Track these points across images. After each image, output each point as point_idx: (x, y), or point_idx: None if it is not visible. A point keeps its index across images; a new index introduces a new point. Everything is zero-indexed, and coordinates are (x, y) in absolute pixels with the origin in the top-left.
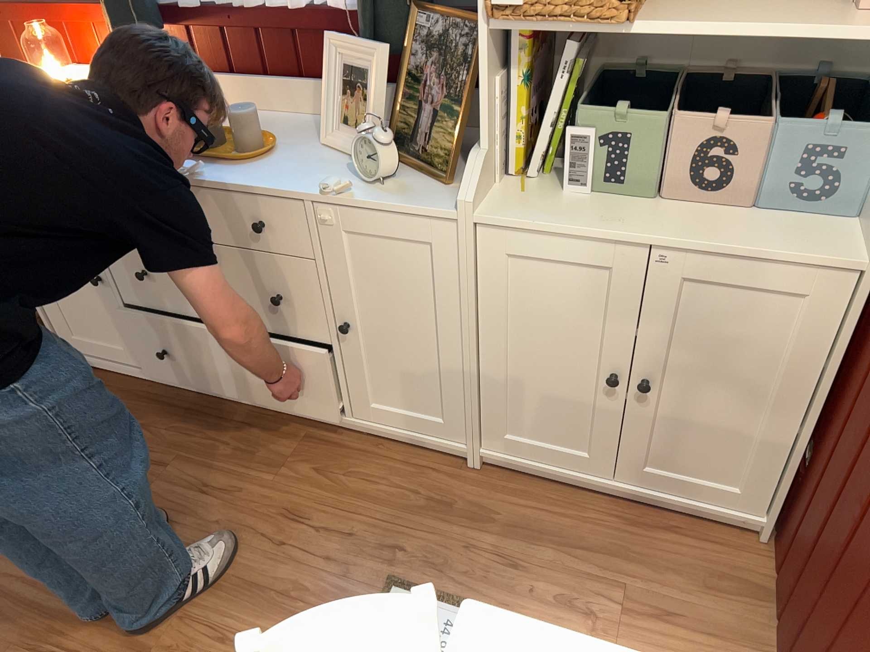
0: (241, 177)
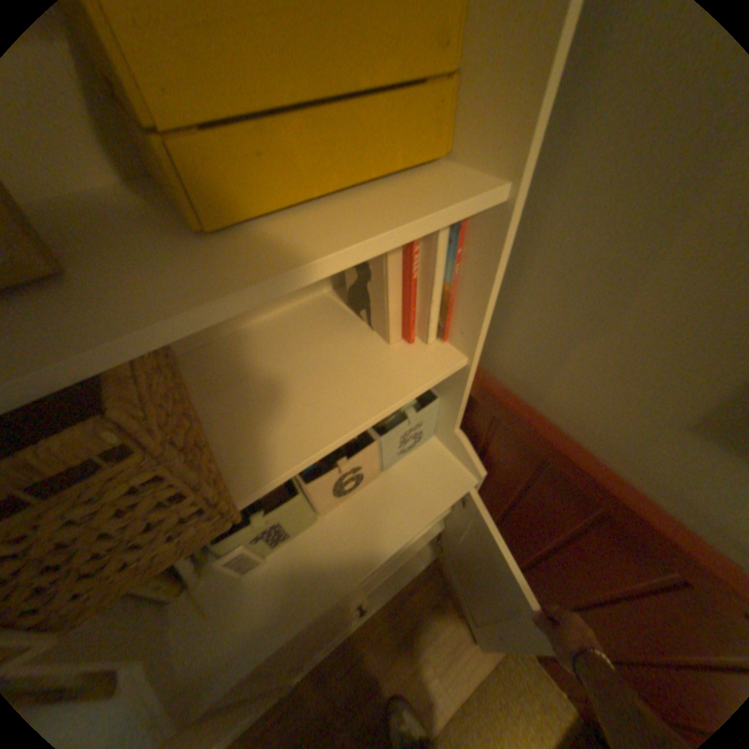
0: None
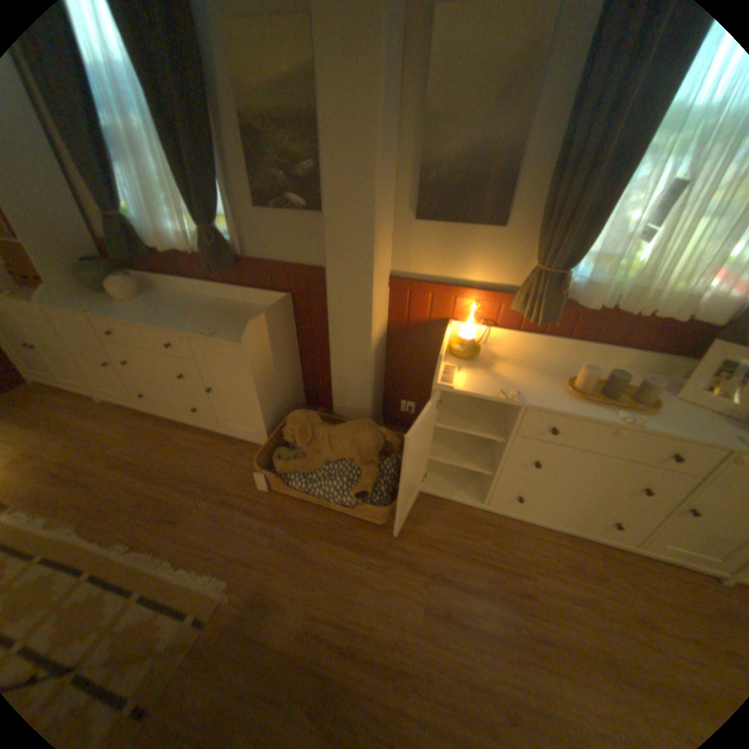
0: (672, 429)
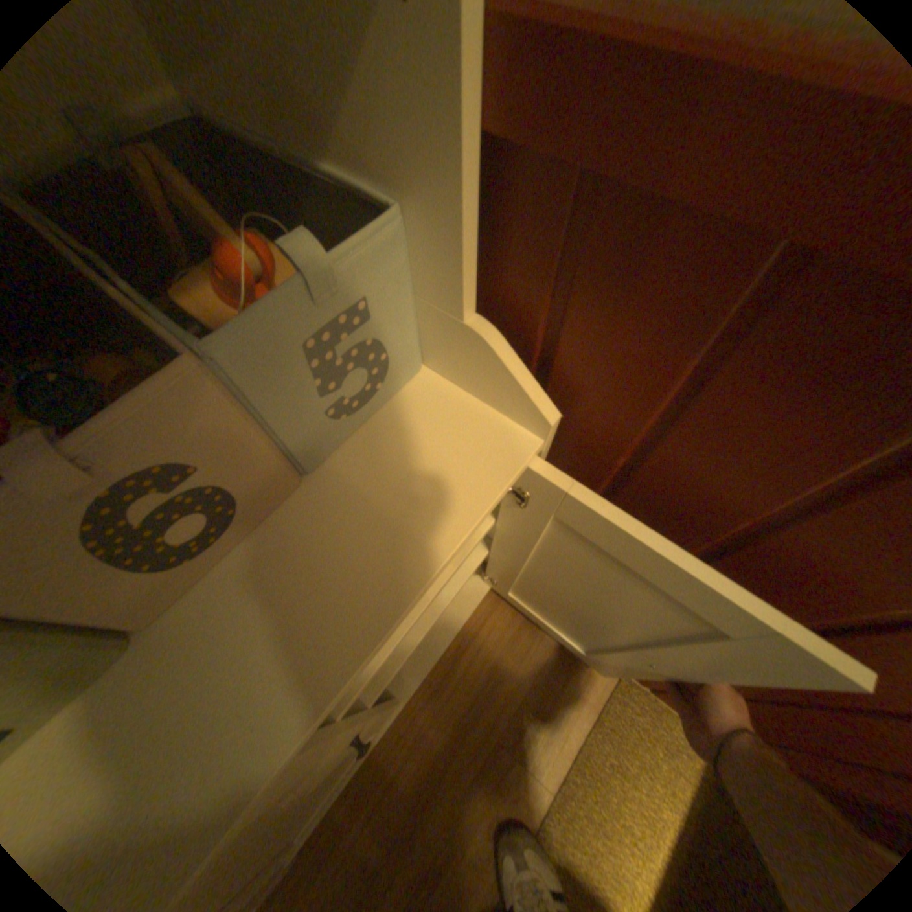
0: None
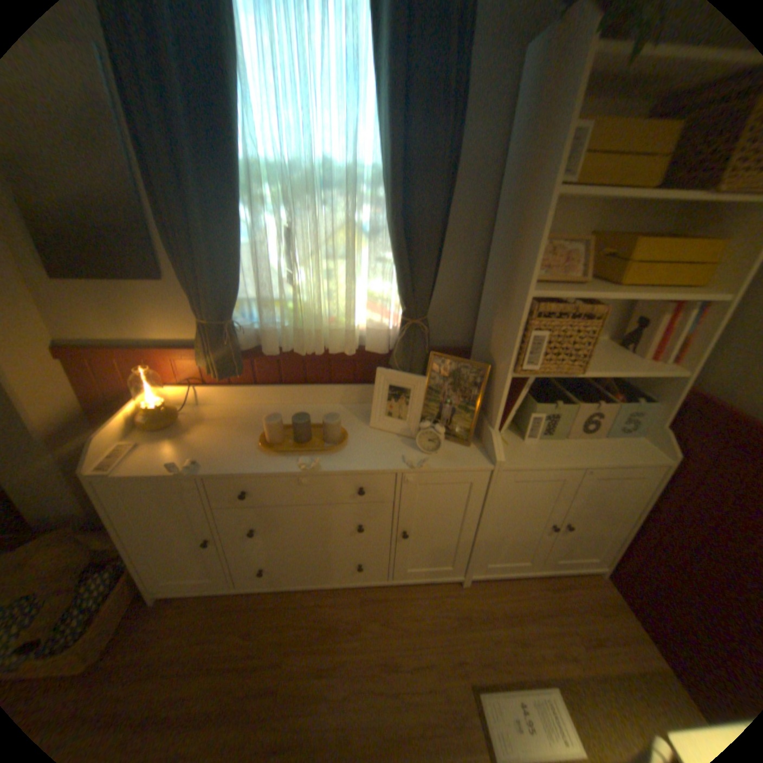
0: (347, 464)
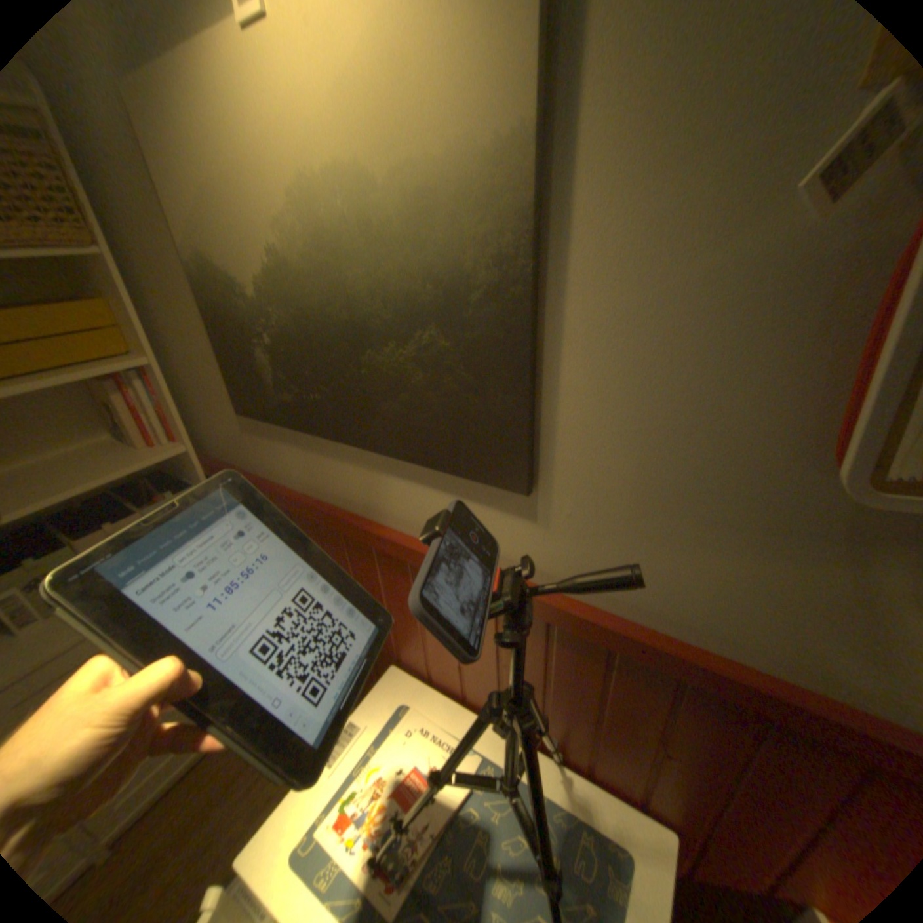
0: None
